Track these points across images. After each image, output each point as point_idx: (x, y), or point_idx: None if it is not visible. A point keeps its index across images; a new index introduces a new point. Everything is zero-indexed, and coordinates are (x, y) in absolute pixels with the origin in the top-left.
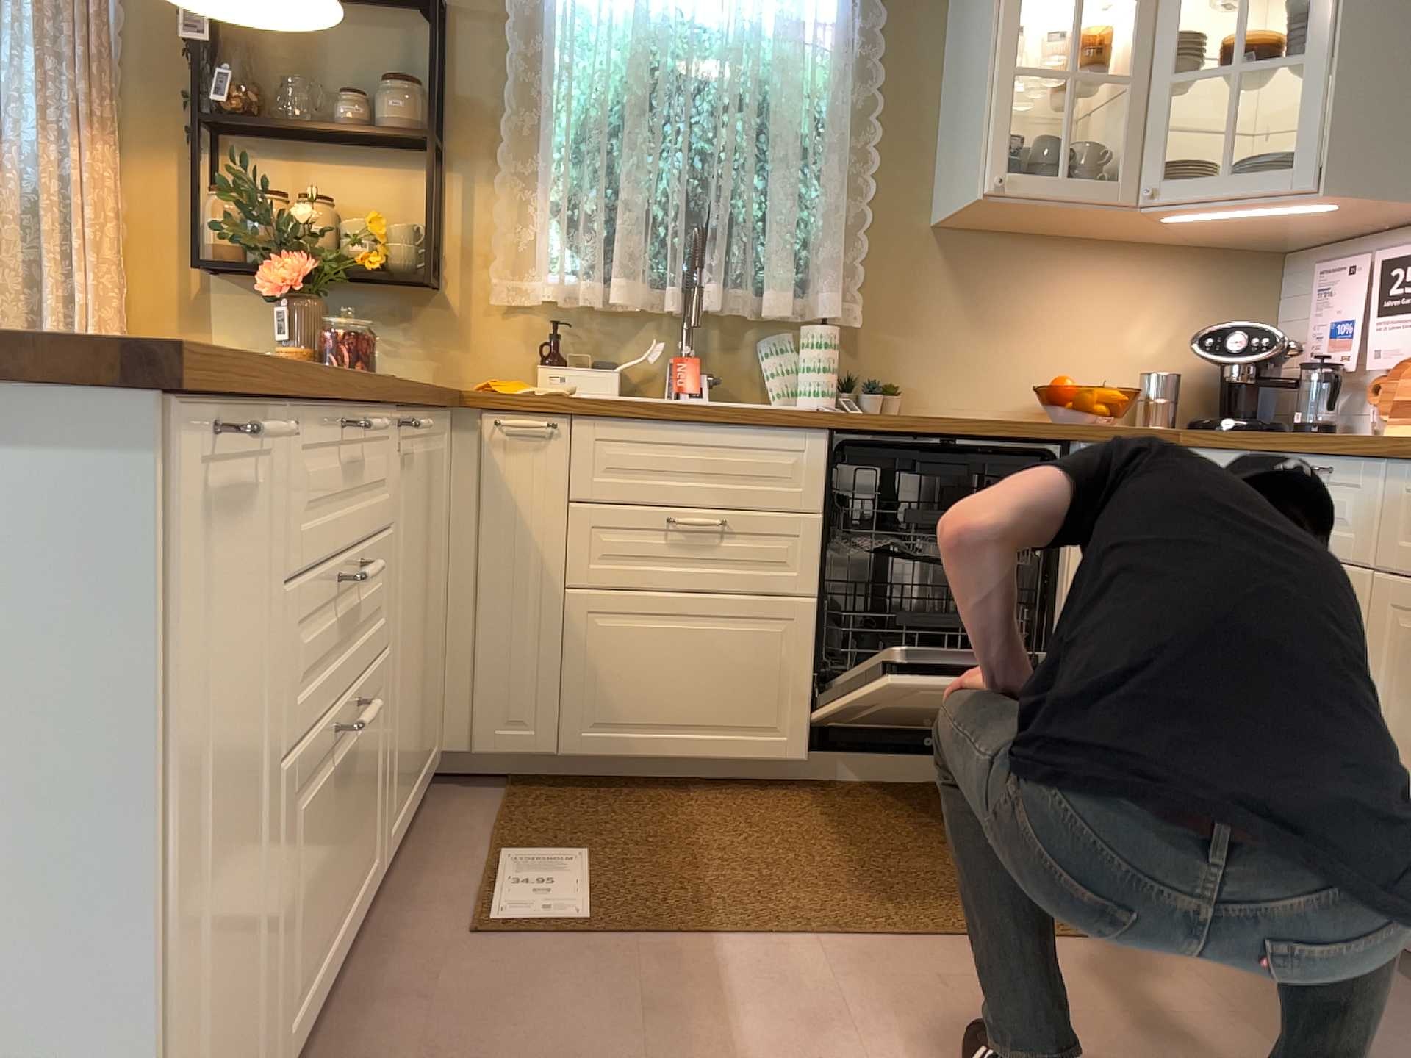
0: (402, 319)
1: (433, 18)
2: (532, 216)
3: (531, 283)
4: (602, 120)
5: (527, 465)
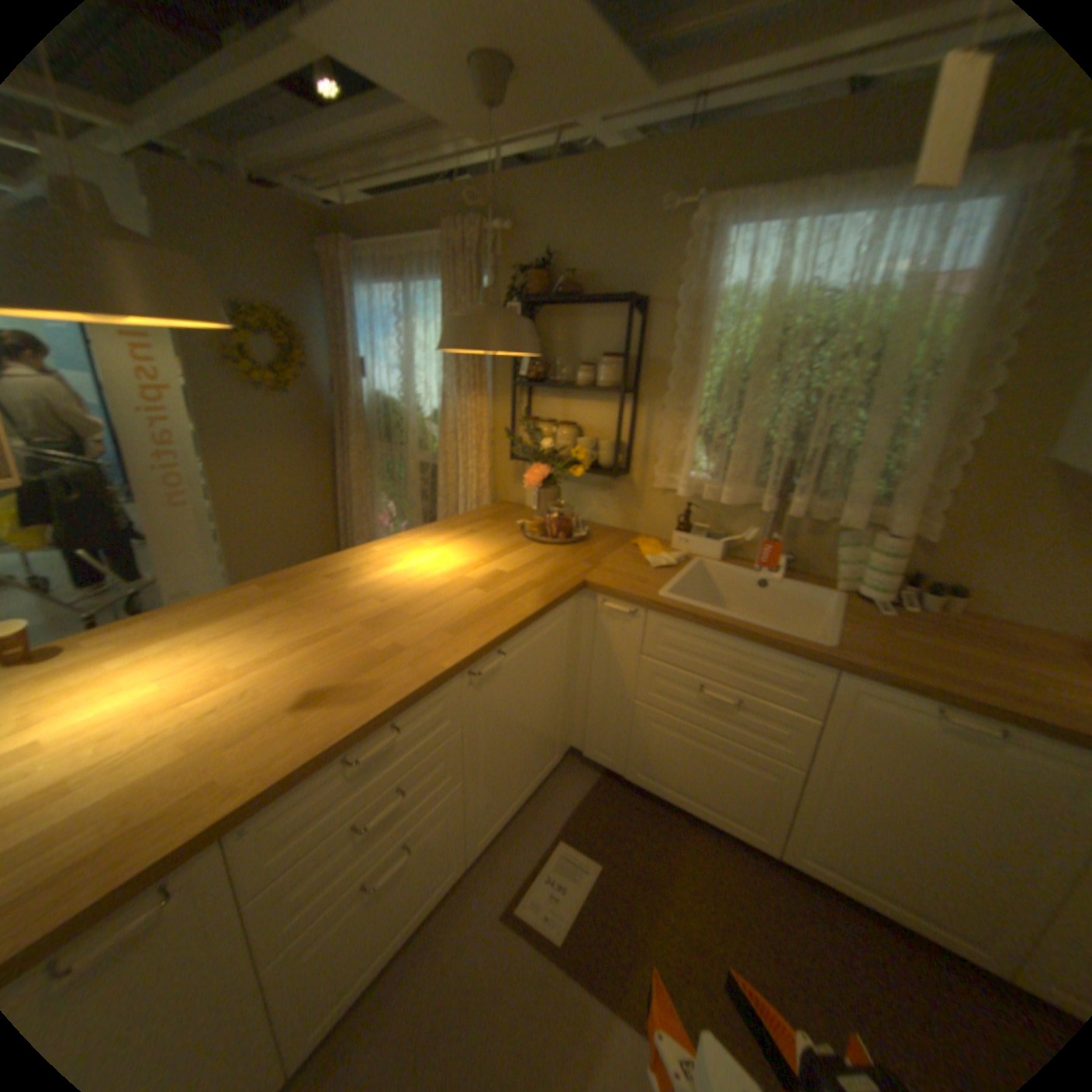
0: (608, 487)
1: (638, 305)
2: (685, 433)
3: (678, 477)
4: (735, 374)
5: (621, 627)
